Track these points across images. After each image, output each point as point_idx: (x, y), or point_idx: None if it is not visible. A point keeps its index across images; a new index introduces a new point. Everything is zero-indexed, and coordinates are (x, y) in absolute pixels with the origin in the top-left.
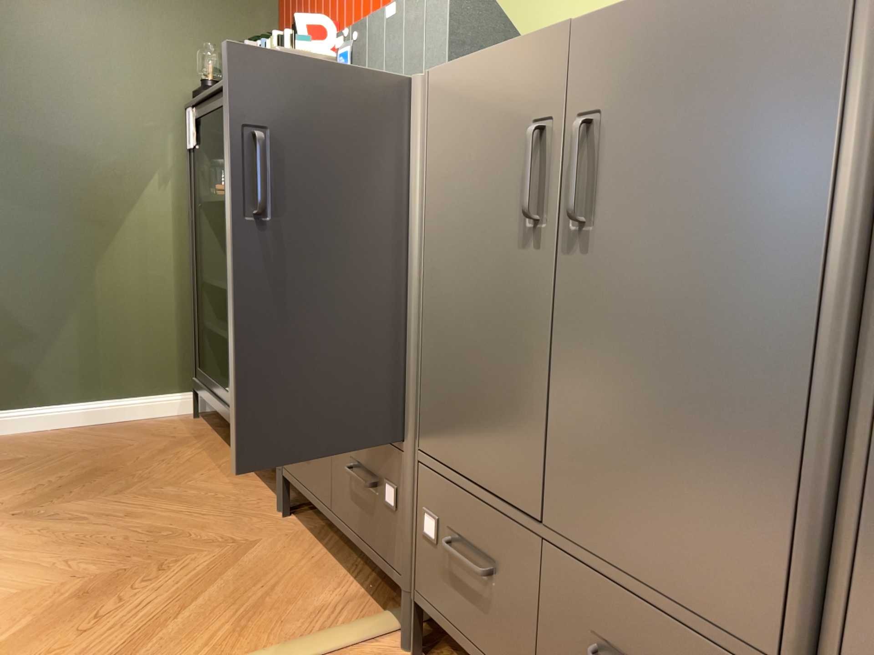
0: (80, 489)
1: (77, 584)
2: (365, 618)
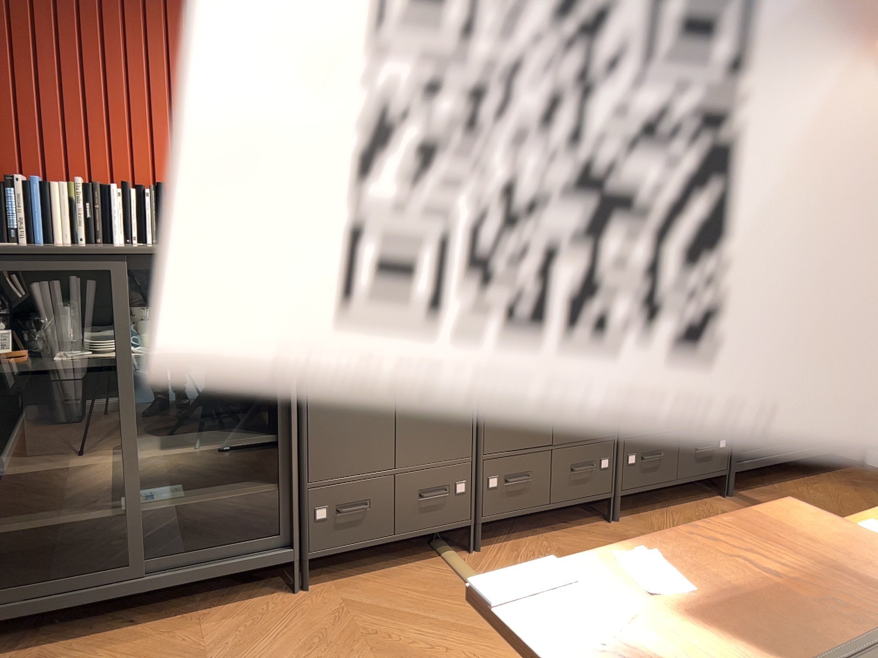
0: None
1: None
2: (445, 561)
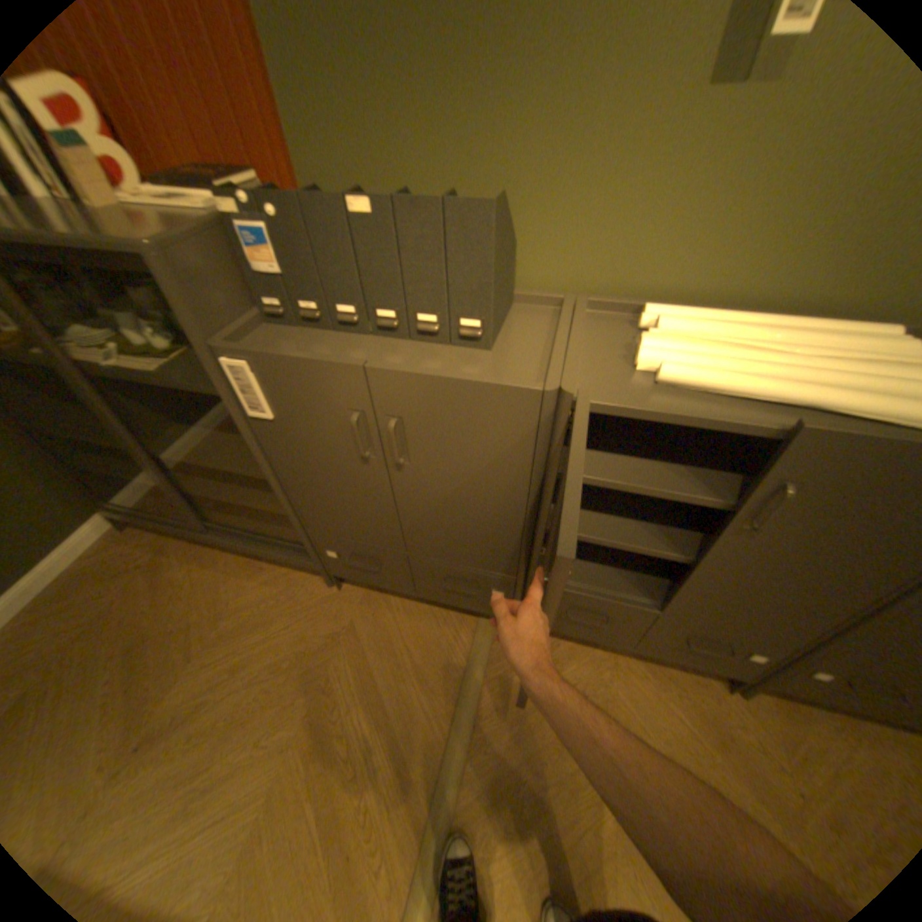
0: (153, 679)
1: (295, 752)
2: (477, 630)
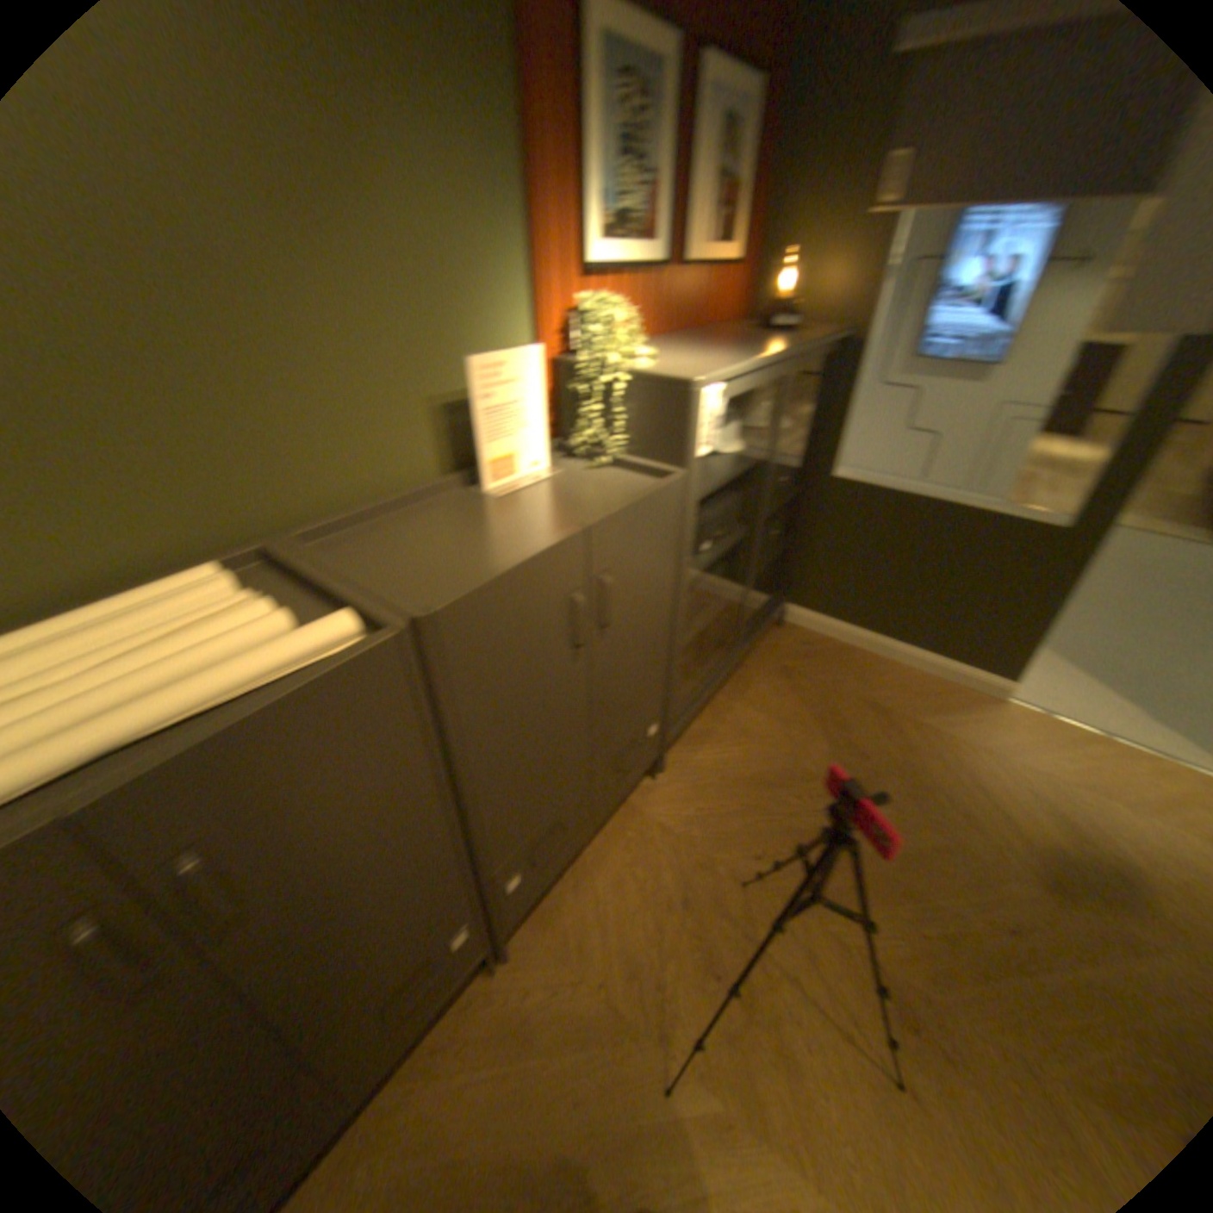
0: None
1: None
2: None
